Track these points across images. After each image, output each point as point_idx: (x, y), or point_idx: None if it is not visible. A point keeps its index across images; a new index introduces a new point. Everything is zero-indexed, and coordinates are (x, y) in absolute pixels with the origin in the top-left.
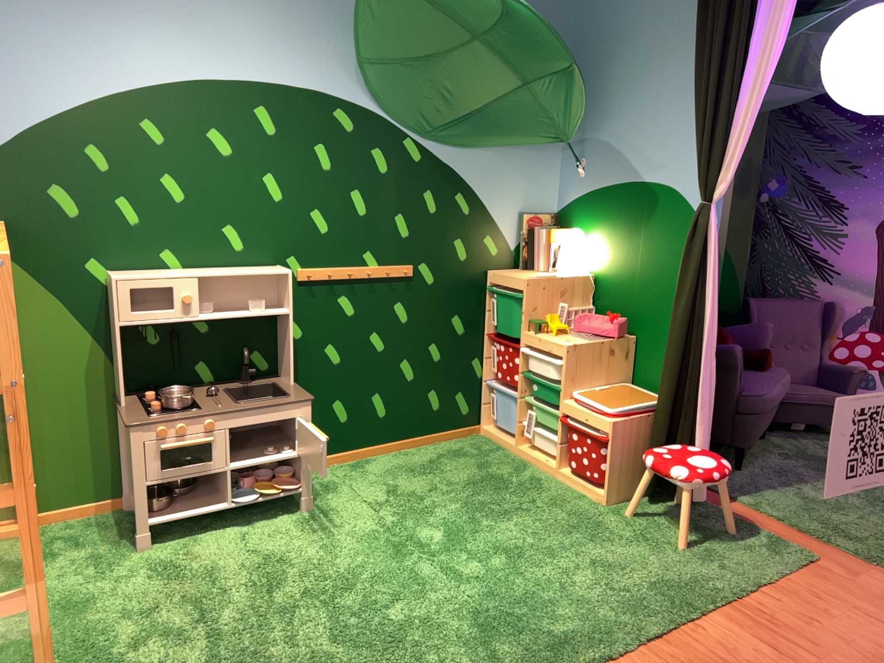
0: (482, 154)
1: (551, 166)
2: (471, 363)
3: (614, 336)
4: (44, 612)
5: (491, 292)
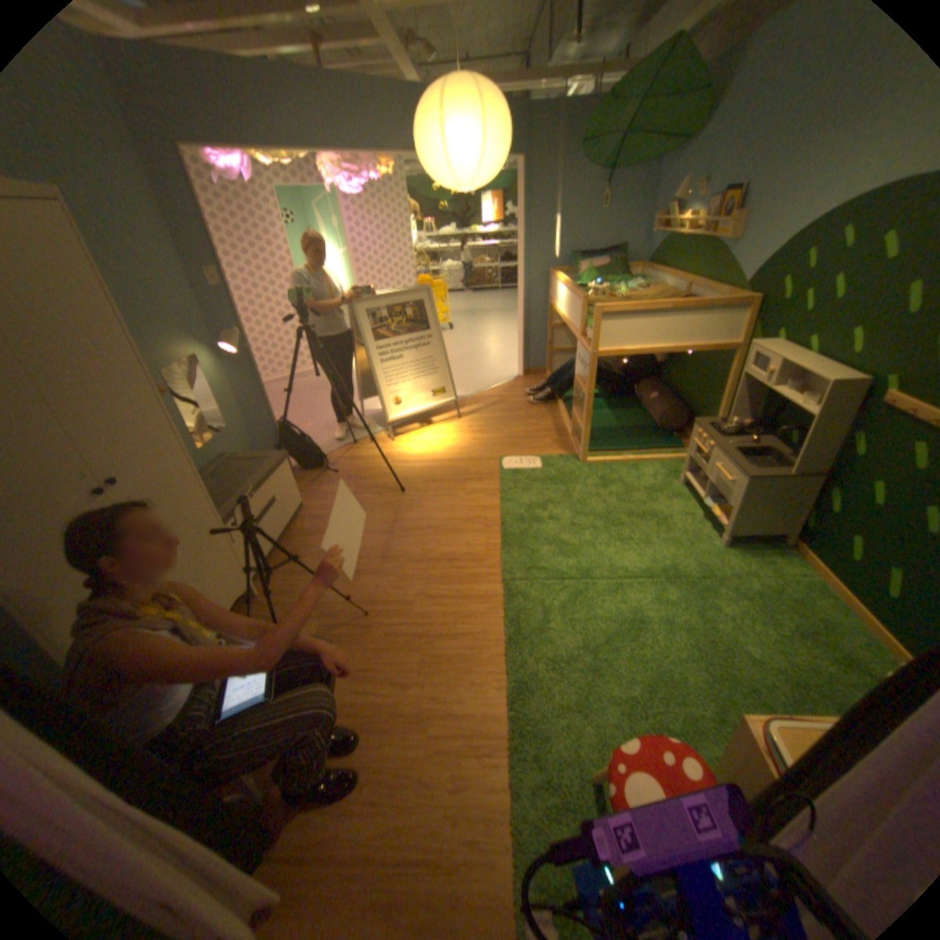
0: None
1: None
2: None
3: None
4: (581, 436)
5: None
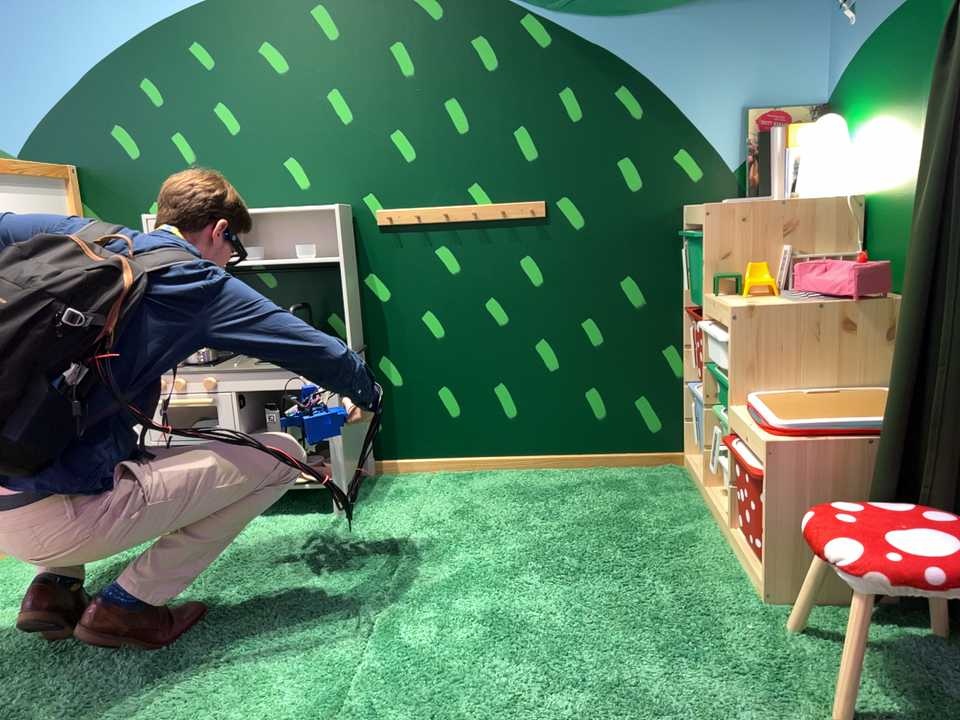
0: (662, 14)
1: (813, 17)
2: (663, 355)
3: (860, 293)
4: None
5: (679, 237)
